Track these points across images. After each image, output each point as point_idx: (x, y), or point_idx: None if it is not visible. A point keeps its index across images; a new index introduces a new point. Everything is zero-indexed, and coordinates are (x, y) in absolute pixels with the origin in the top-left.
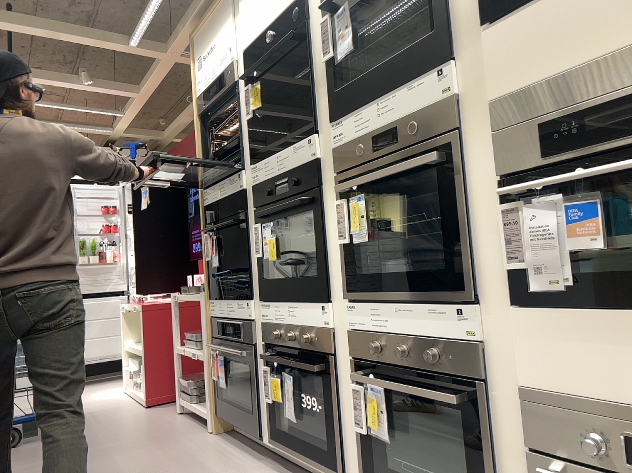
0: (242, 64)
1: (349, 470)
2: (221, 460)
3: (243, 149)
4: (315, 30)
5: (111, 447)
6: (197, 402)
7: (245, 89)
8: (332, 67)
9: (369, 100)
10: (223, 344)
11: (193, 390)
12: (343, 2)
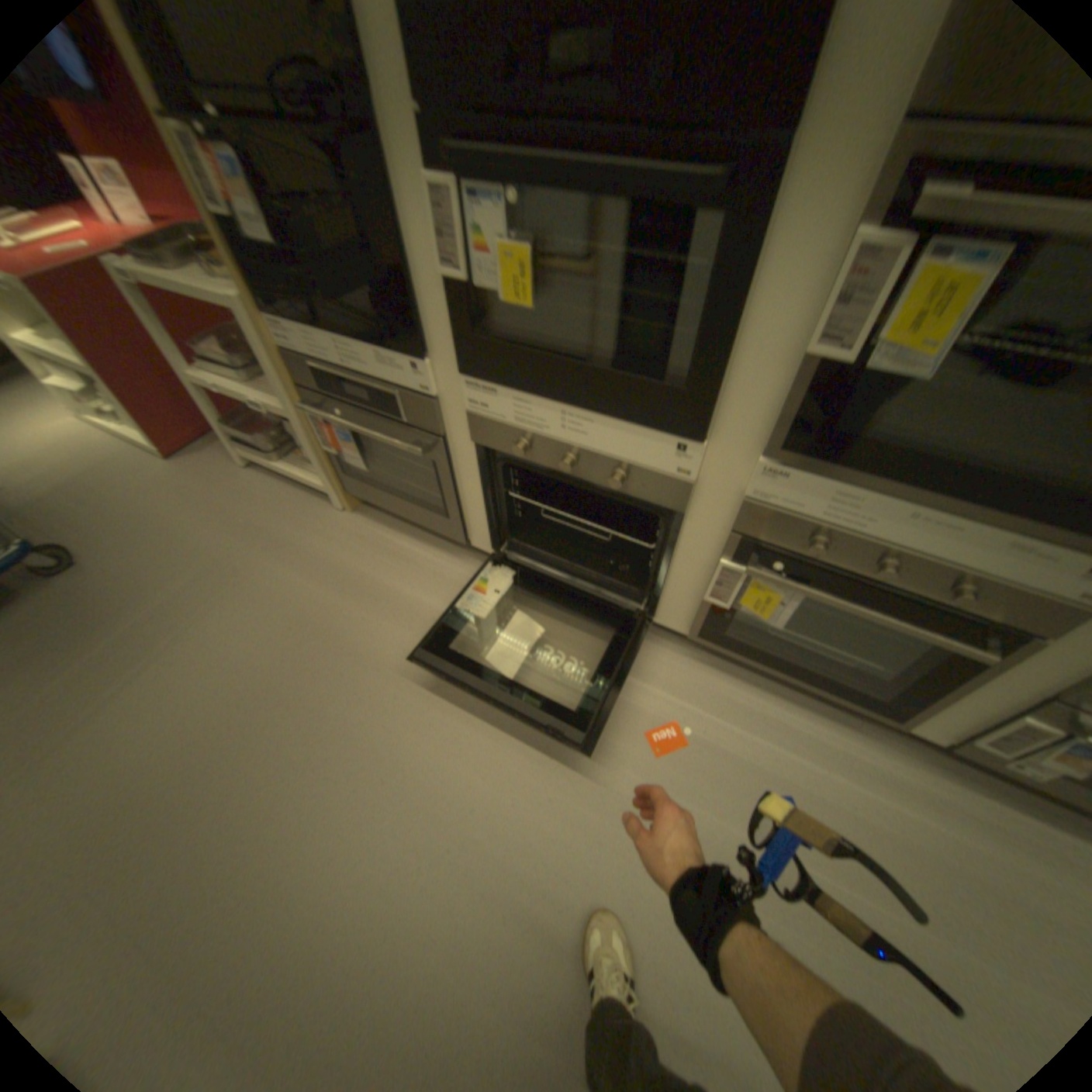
0: None
1: (661, 612)
2: (409, 573)
3: None
4: None
5: (199, 585)
6: (282, 462)
7: None
8: None
9: None
10: (341, 410)
11: (260, 440)
12: None
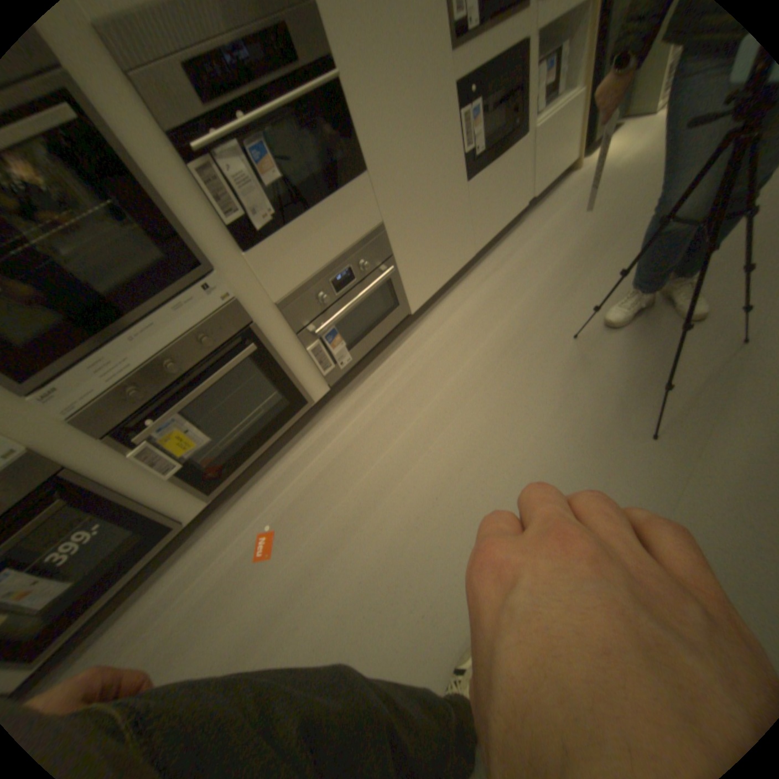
0: None
1: (178, 514)
2: None
3: None
4: None
5: None
6: None
7: None
8: None
9: None
10: None
11: None
12: None
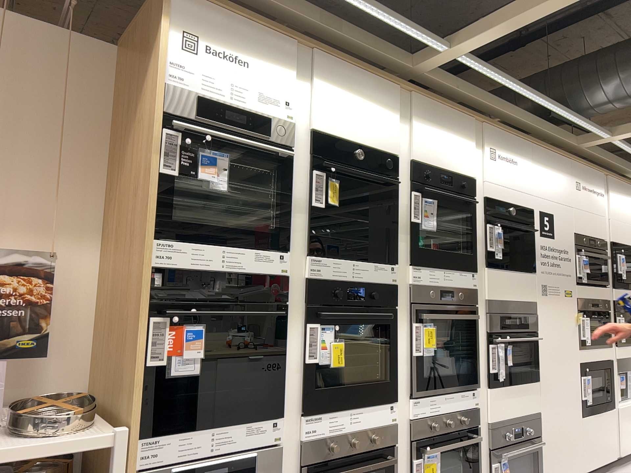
0: (303, 140)
1: None
2: None
3: (292, 229)
4: (400, 193)
5: None
6: None
7: (306, 170)
8: (412, 228)
9: (434, 266)
10: None
11: None
12: (424, 197)
